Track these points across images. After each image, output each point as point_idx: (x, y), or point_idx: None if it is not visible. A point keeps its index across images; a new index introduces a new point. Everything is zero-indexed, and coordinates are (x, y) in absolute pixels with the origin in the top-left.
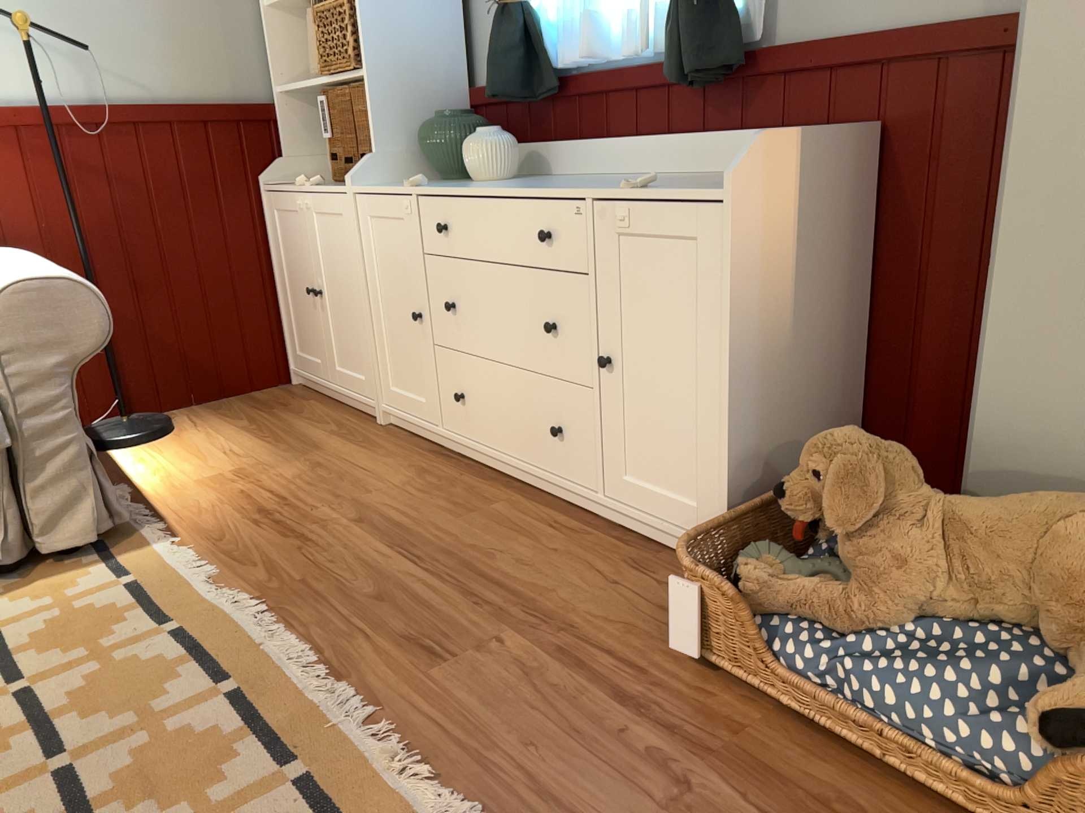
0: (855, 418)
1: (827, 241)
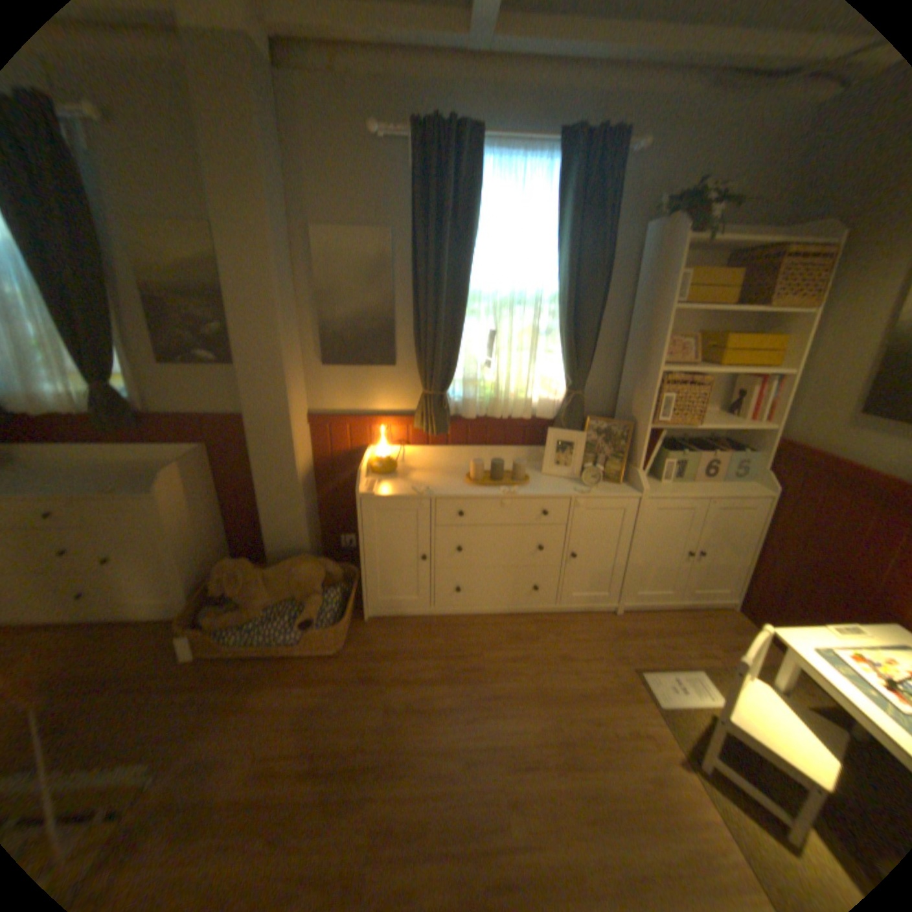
0: (224, 542)
1: (196, 492)
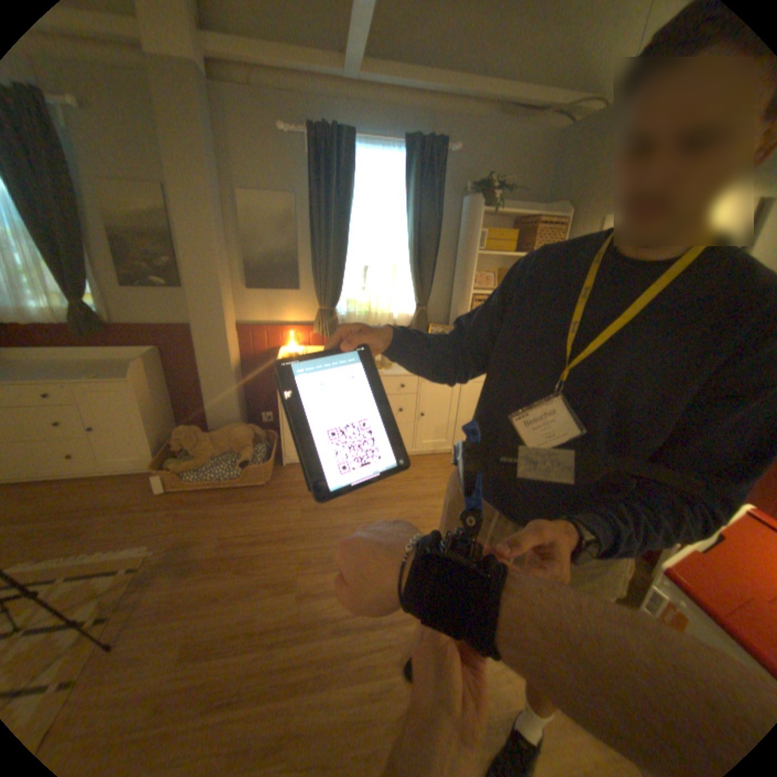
0: (173, 419)
1: (154, 380)
